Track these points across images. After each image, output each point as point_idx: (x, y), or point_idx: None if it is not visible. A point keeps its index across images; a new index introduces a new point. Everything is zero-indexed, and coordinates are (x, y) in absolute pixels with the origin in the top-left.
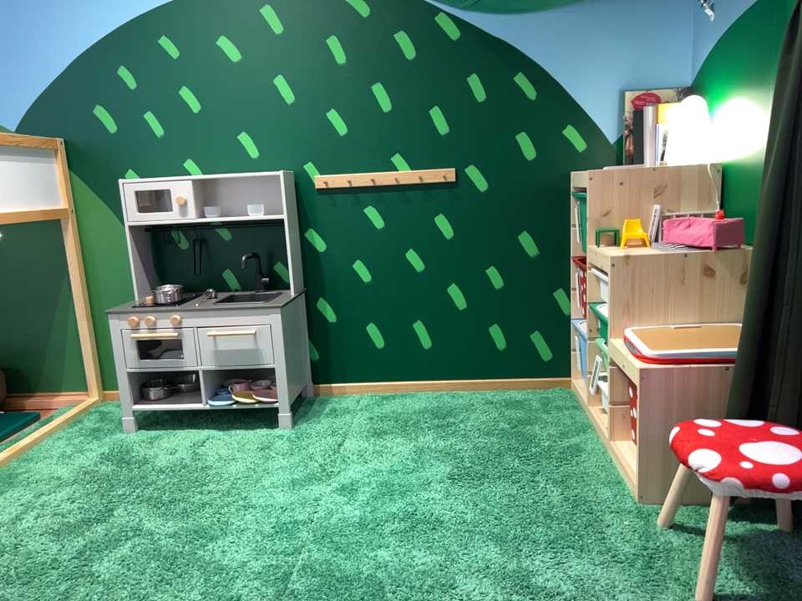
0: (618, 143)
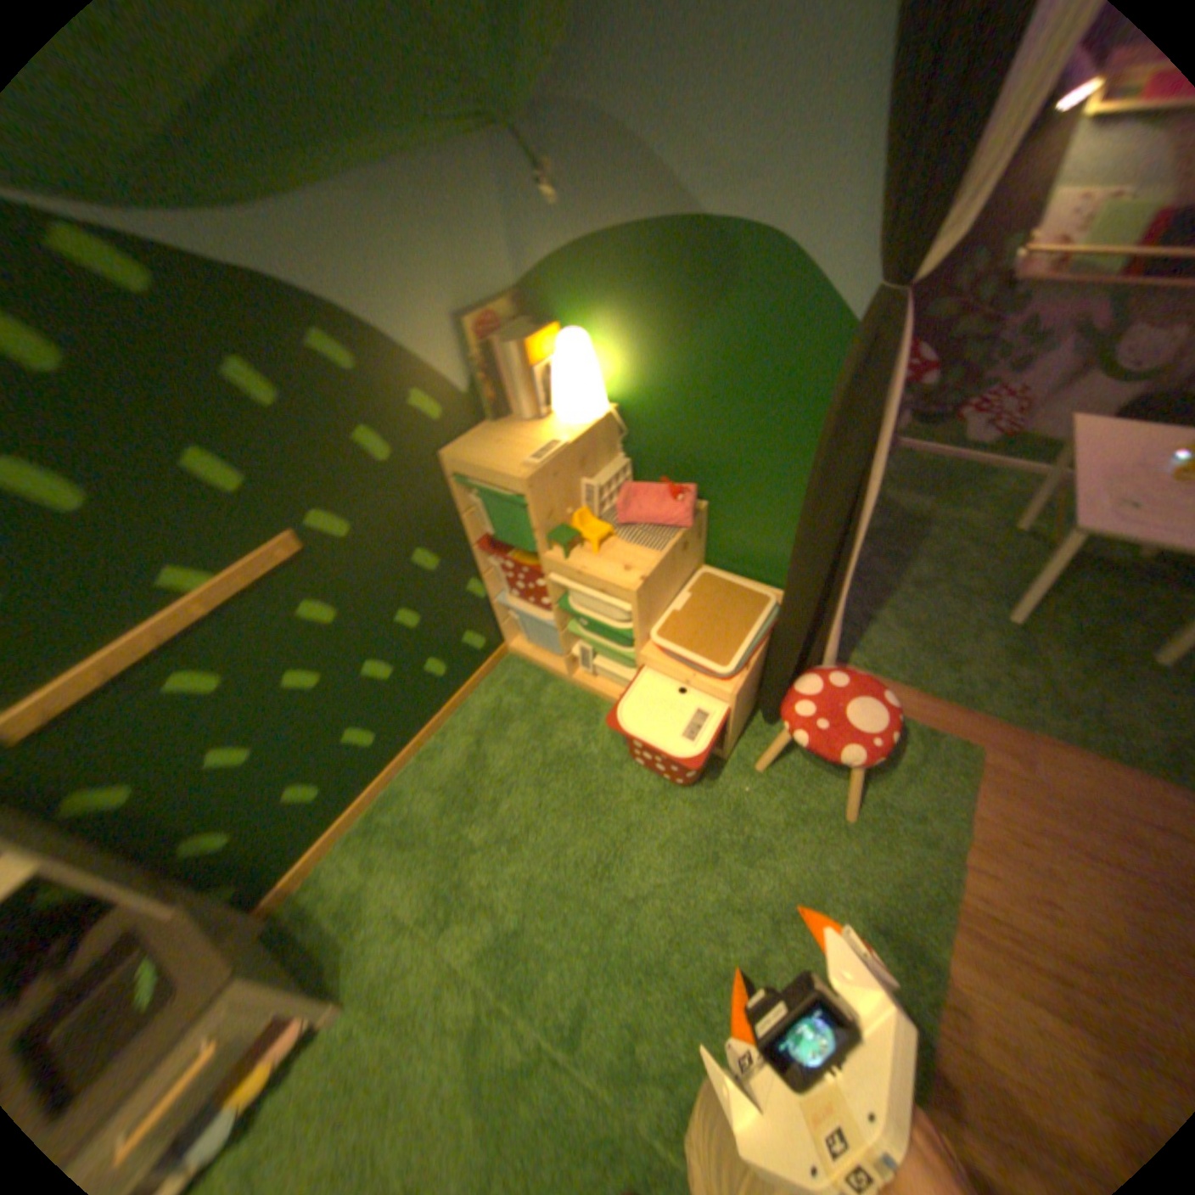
0: (474, 389)
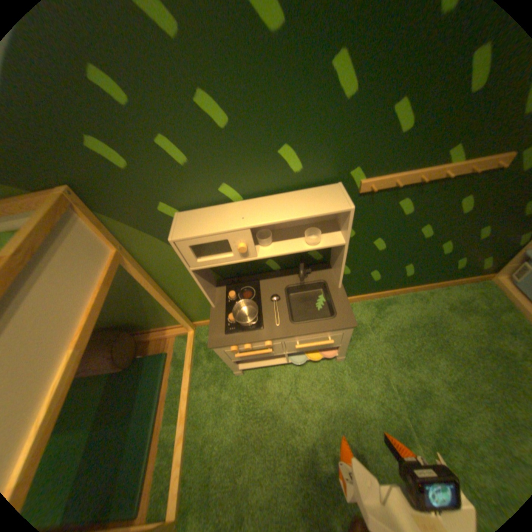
0: None
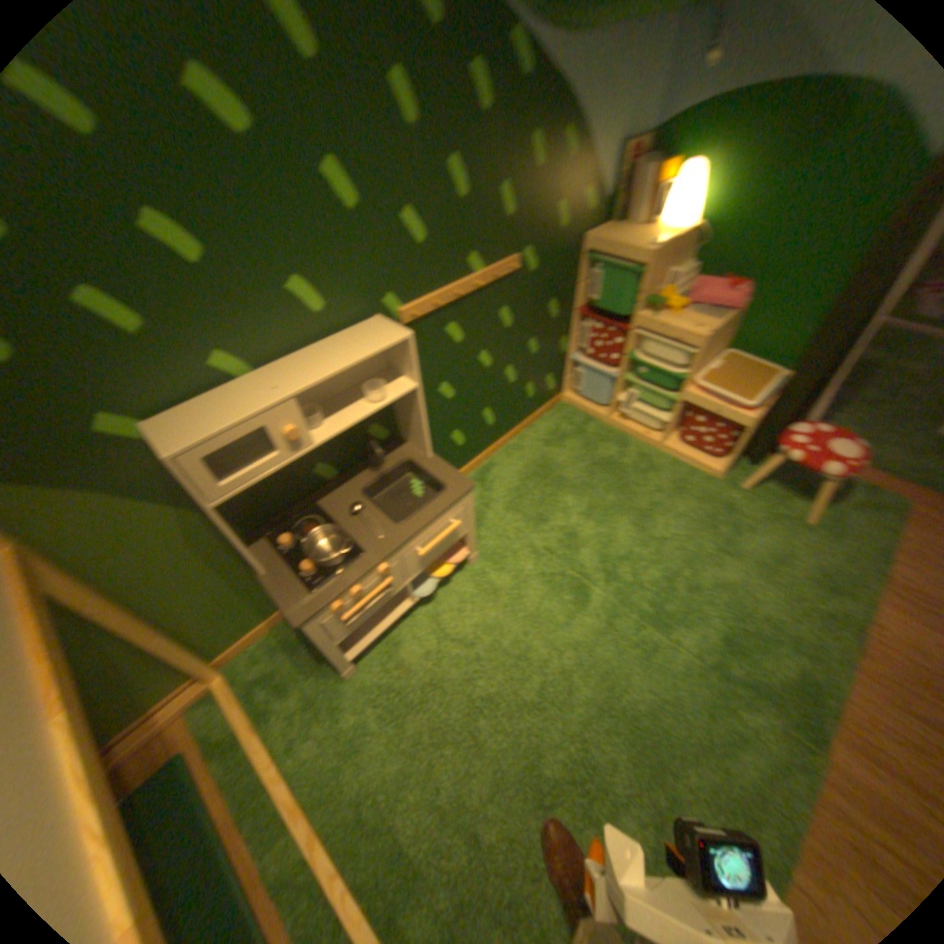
0: (613, 196)
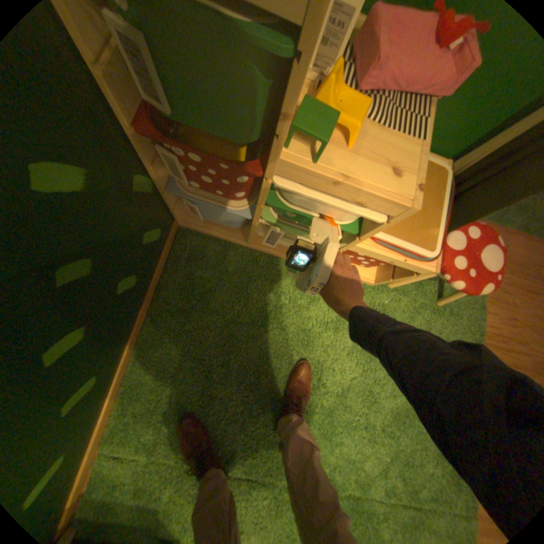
0: None
